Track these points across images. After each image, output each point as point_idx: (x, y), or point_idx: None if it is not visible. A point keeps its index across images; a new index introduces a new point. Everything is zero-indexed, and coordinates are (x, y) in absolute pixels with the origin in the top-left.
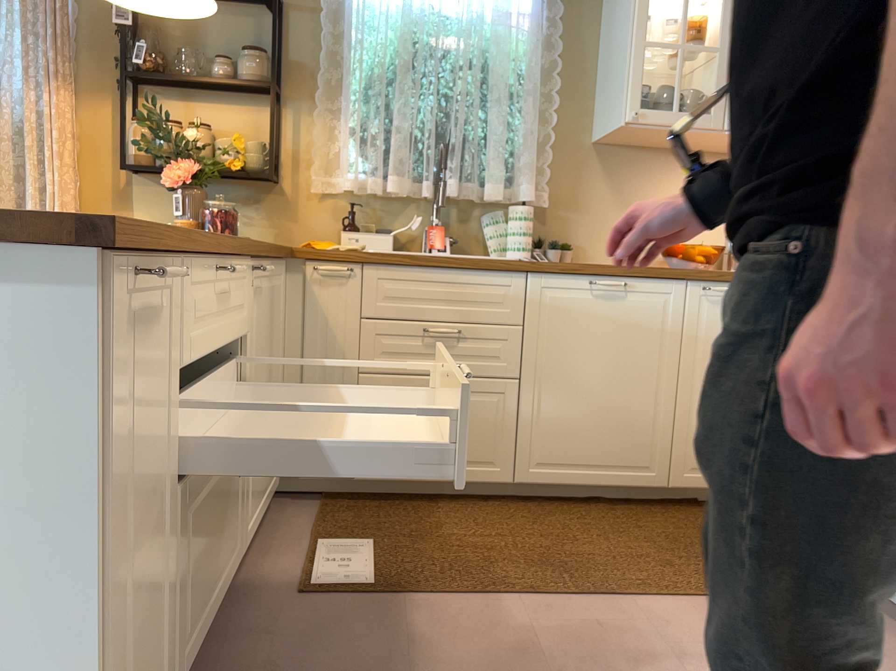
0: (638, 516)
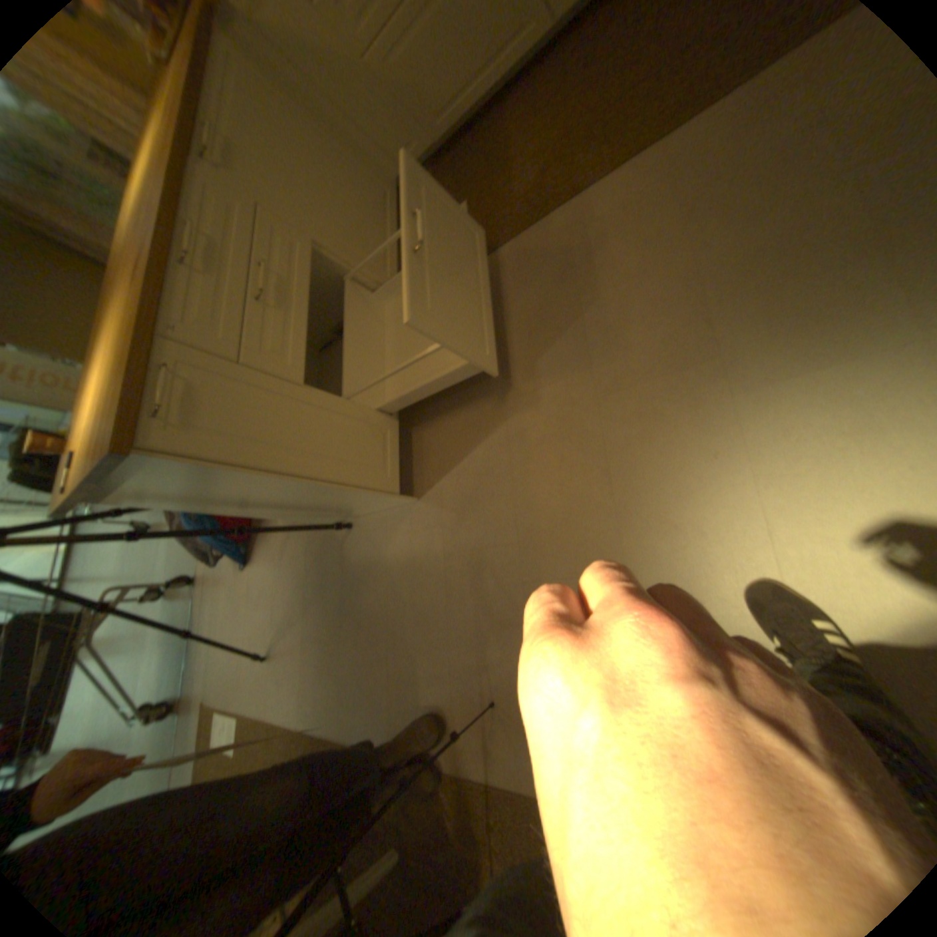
0: None
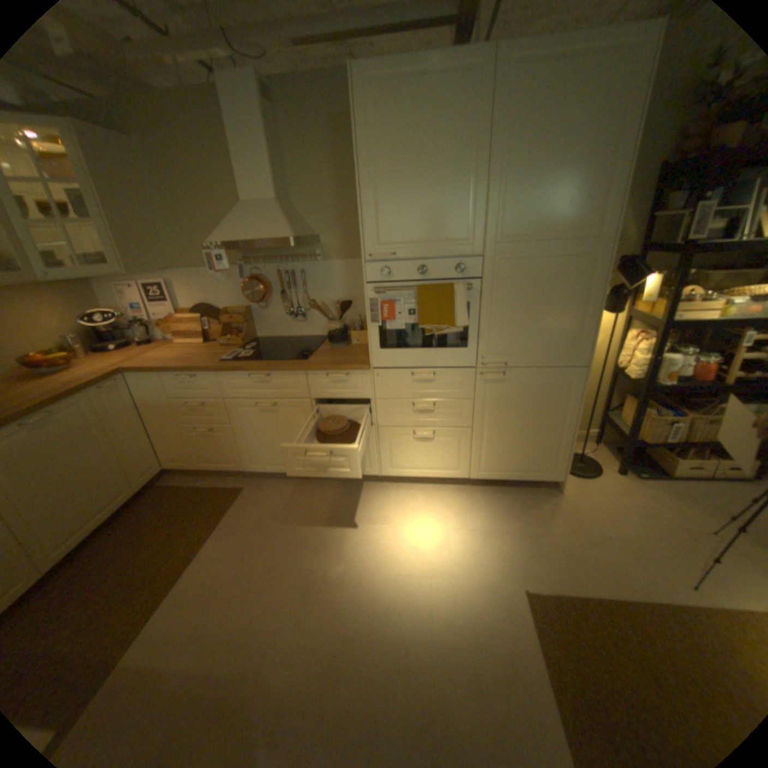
0: (132, 521)
